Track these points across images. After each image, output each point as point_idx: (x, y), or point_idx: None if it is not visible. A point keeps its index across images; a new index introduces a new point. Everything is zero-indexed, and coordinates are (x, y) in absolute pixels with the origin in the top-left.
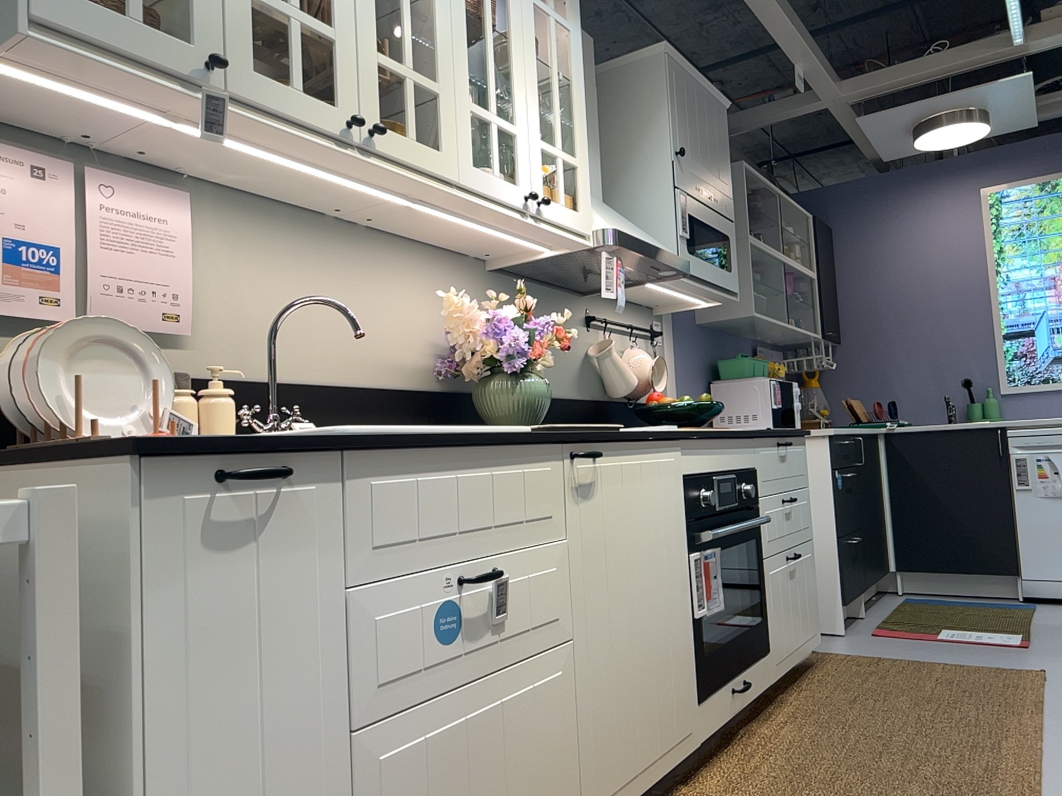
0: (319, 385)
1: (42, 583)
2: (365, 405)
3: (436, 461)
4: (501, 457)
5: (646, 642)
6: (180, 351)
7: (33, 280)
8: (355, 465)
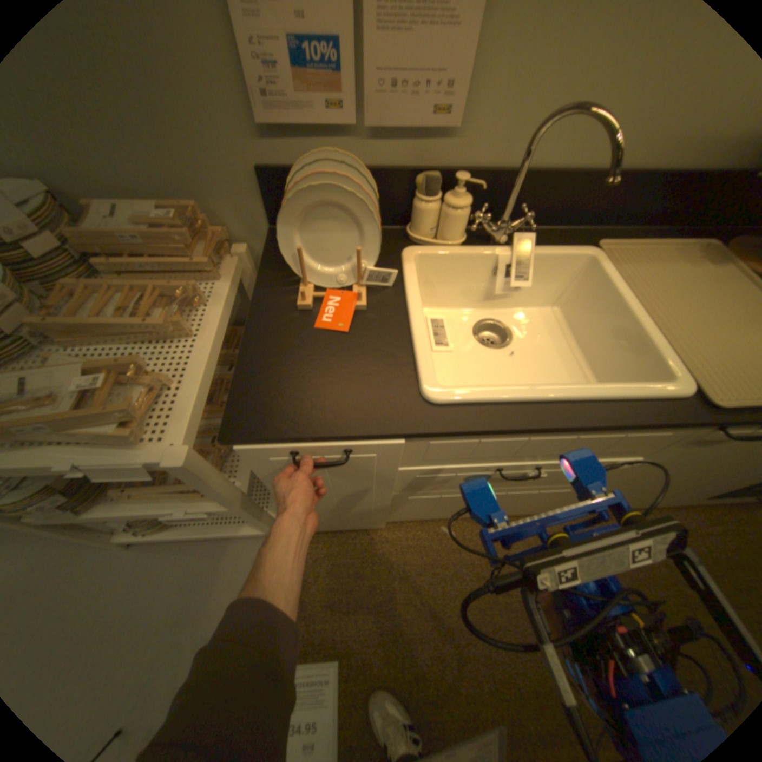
0: (585, 169)
1: (192, 485)
2: (629, 189)
3: (514, 435)
4: (606, 431)
5: (683, 488)
6: (448, 140)
7: (317, 82)
8: (422, 438)
